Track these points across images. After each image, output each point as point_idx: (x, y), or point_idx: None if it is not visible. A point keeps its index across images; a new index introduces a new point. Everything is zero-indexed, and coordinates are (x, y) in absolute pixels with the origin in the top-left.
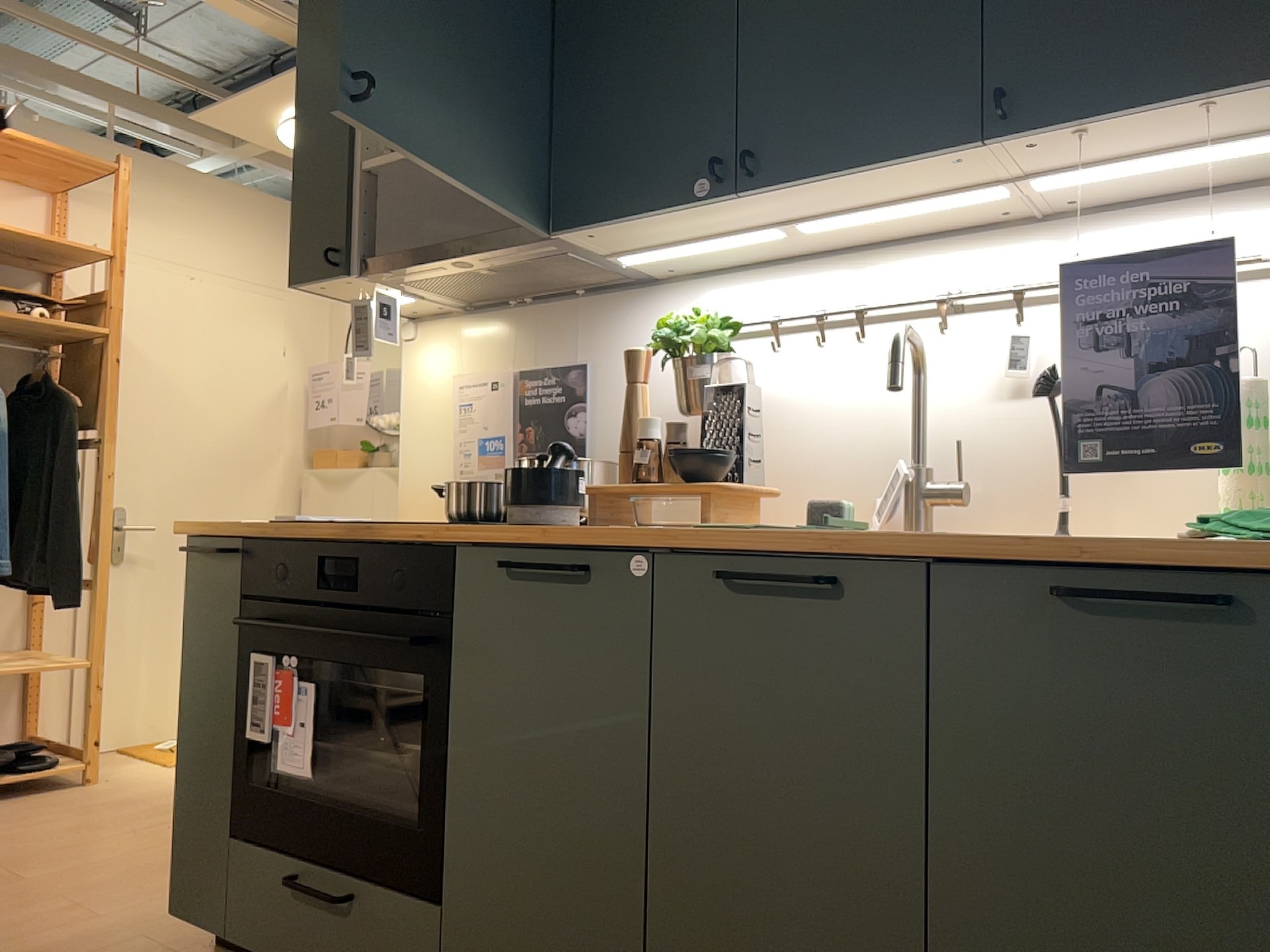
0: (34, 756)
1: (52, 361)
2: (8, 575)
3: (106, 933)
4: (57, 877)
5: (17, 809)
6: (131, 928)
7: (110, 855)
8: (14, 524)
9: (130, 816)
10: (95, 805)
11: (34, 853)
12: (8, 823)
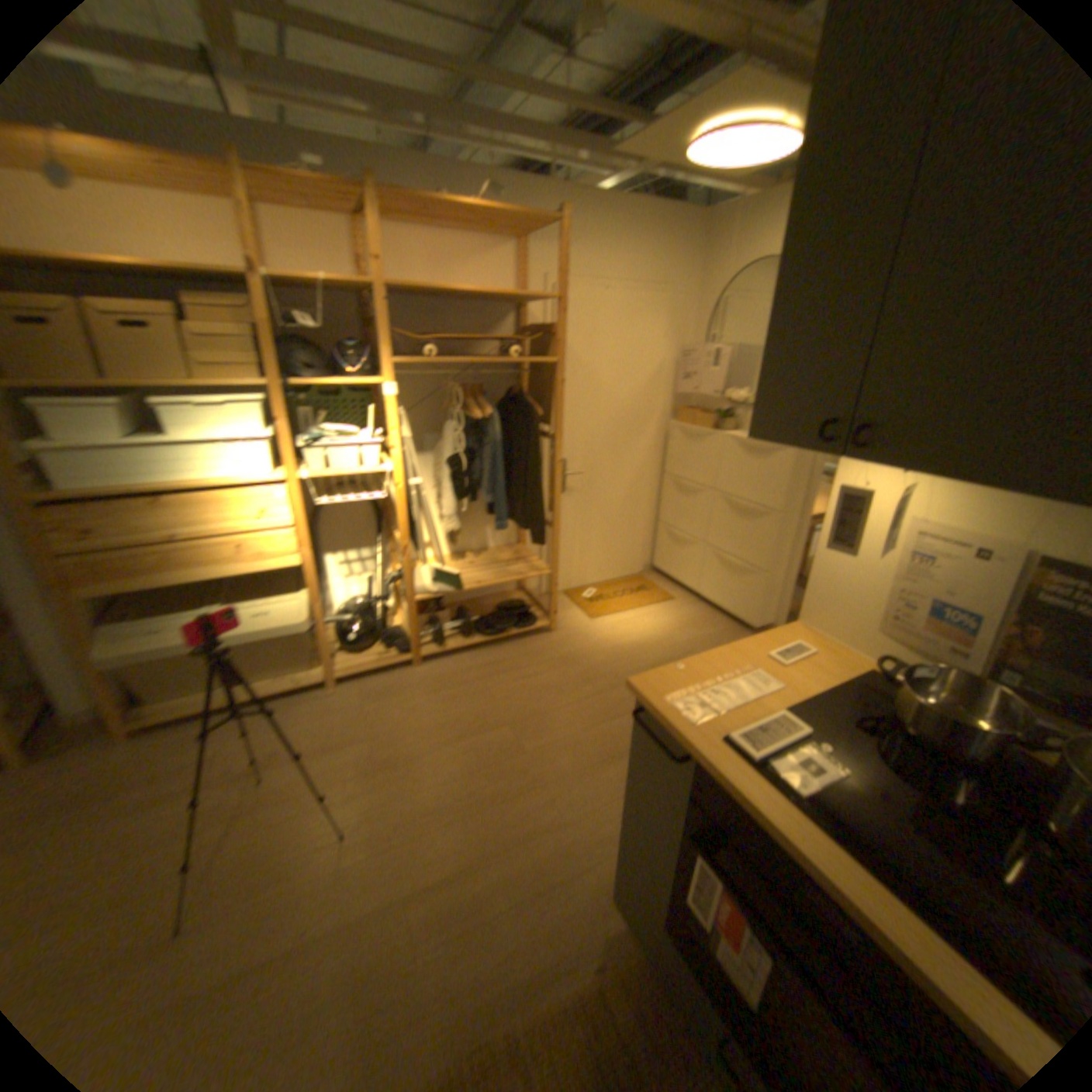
0: (527, 613)
1: (522, 370)
2: (508, 511)
3: (575, 850)
4: (544, 754)
5: (521, 654)
6: (588, 847)
7: (570, 731)
8: (509, 482)
9: (577, 680)
10: (558, 659)
11: (531, 714)
12: (517, 671)
